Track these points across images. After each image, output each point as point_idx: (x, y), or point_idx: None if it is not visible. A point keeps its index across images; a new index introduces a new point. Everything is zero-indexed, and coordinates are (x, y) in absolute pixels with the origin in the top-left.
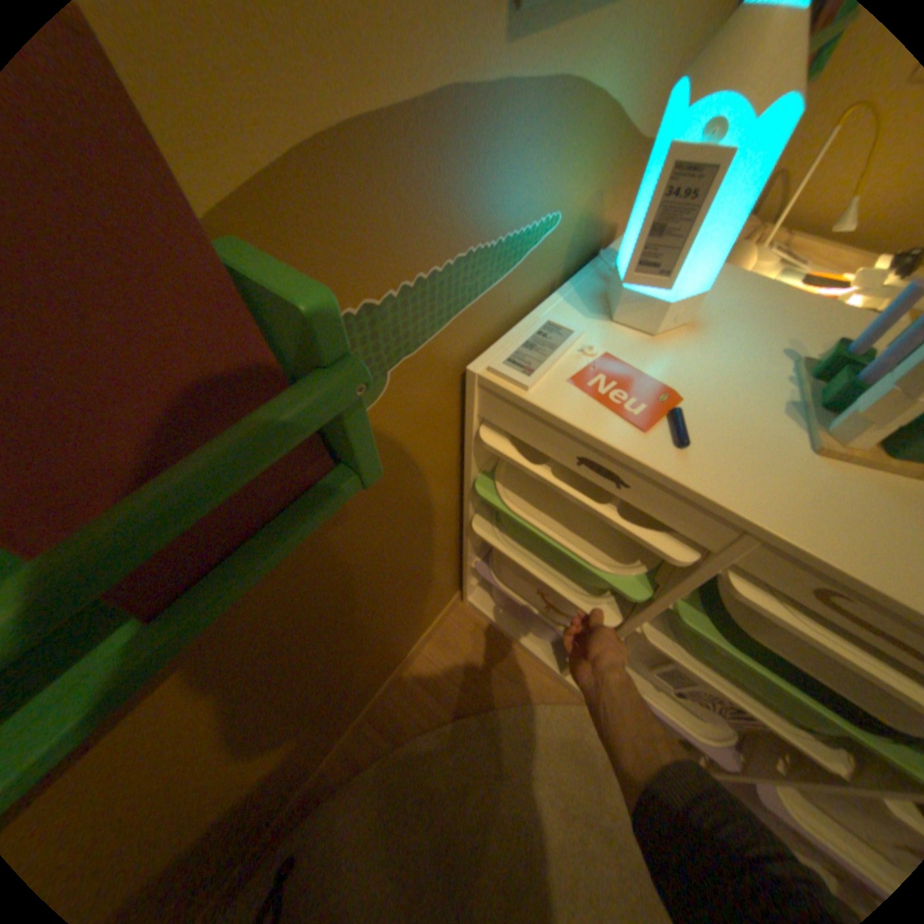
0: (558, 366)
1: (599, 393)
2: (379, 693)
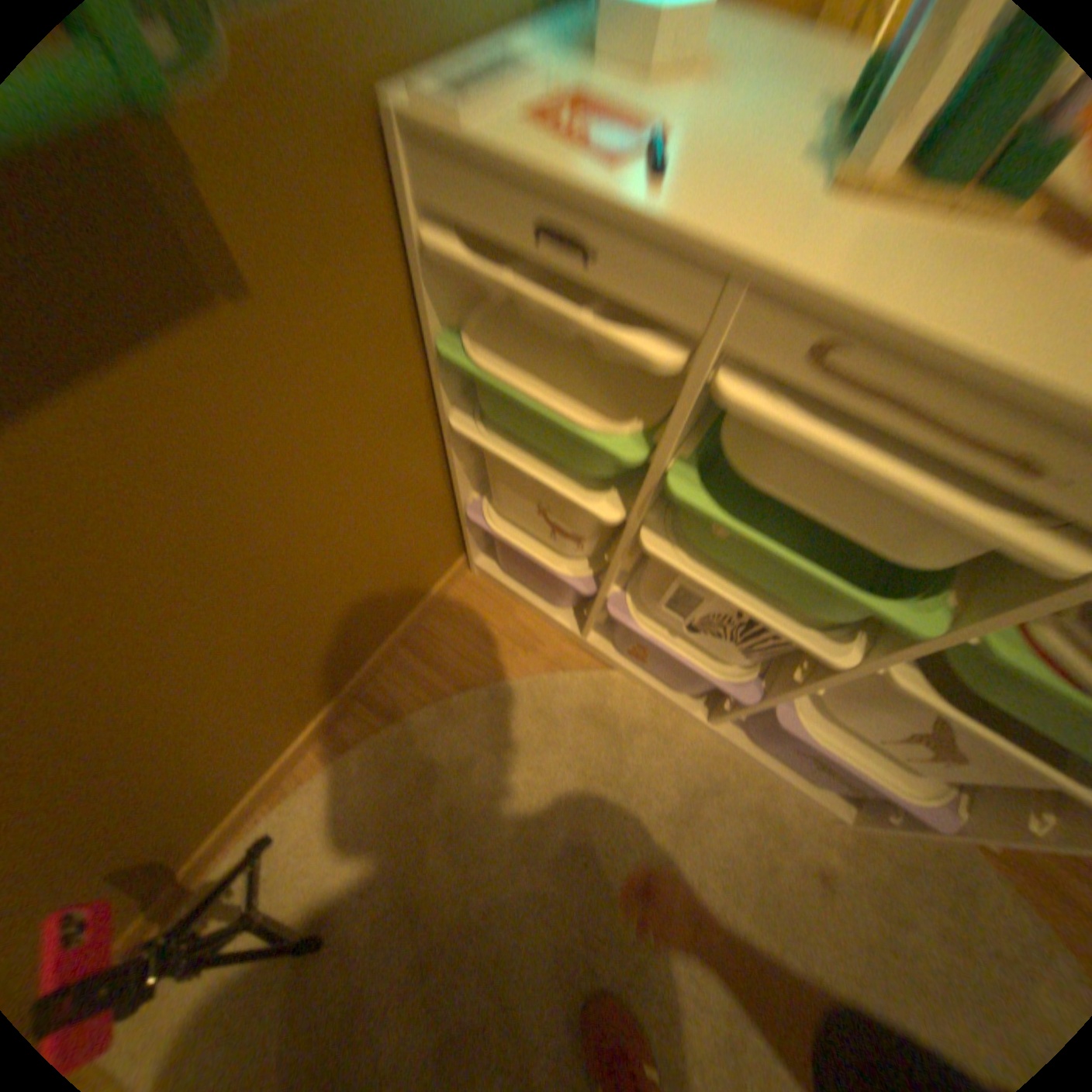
0: (508, 93)
1: (559, 121)
2: (366, 665)
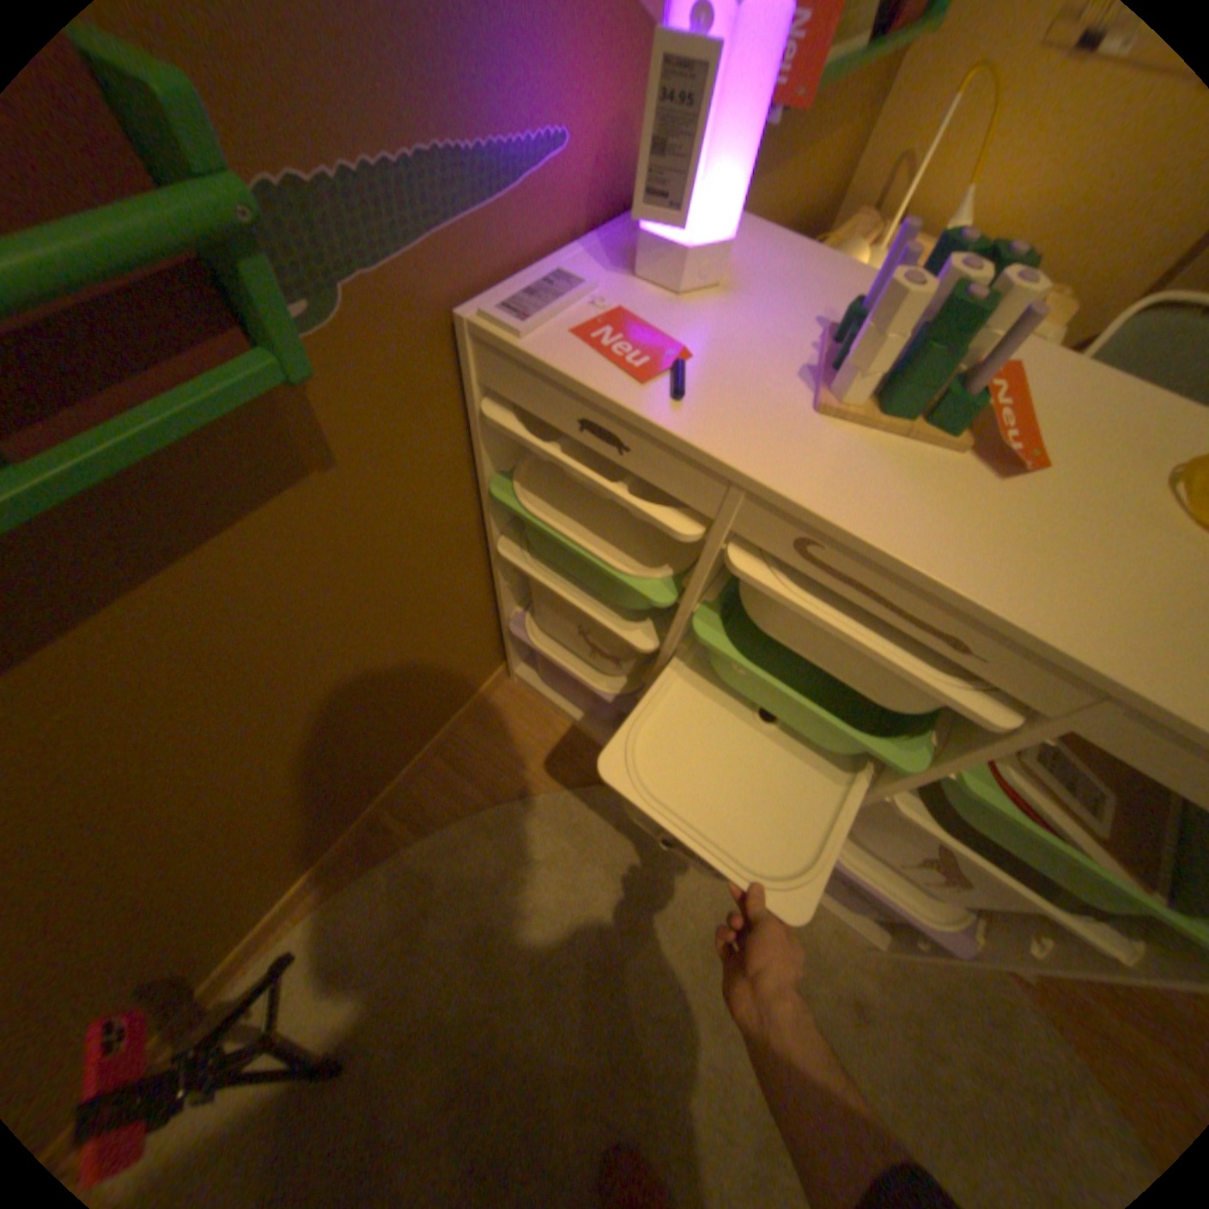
0: (561, 317)
1: (601, 345)
2: (400, 776)
